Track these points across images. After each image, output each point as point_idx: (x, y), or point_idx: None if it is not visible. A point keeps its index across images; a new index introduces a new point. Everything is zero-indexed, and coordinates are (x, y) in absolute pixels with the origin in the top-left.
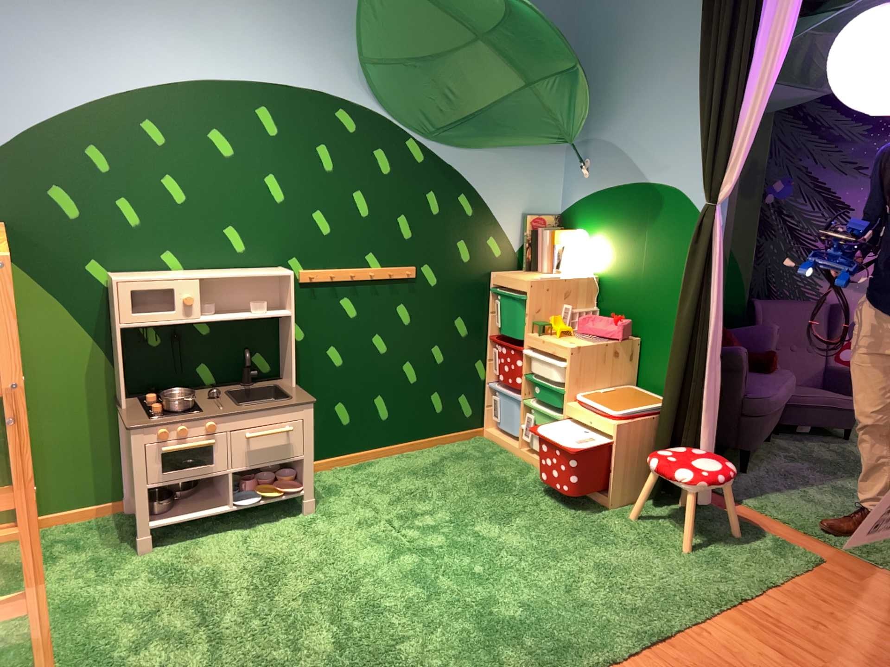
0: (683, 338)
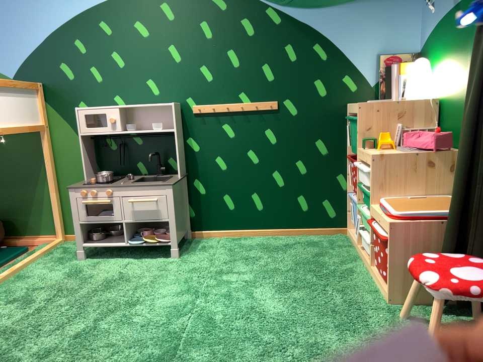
0: (467, 136)
